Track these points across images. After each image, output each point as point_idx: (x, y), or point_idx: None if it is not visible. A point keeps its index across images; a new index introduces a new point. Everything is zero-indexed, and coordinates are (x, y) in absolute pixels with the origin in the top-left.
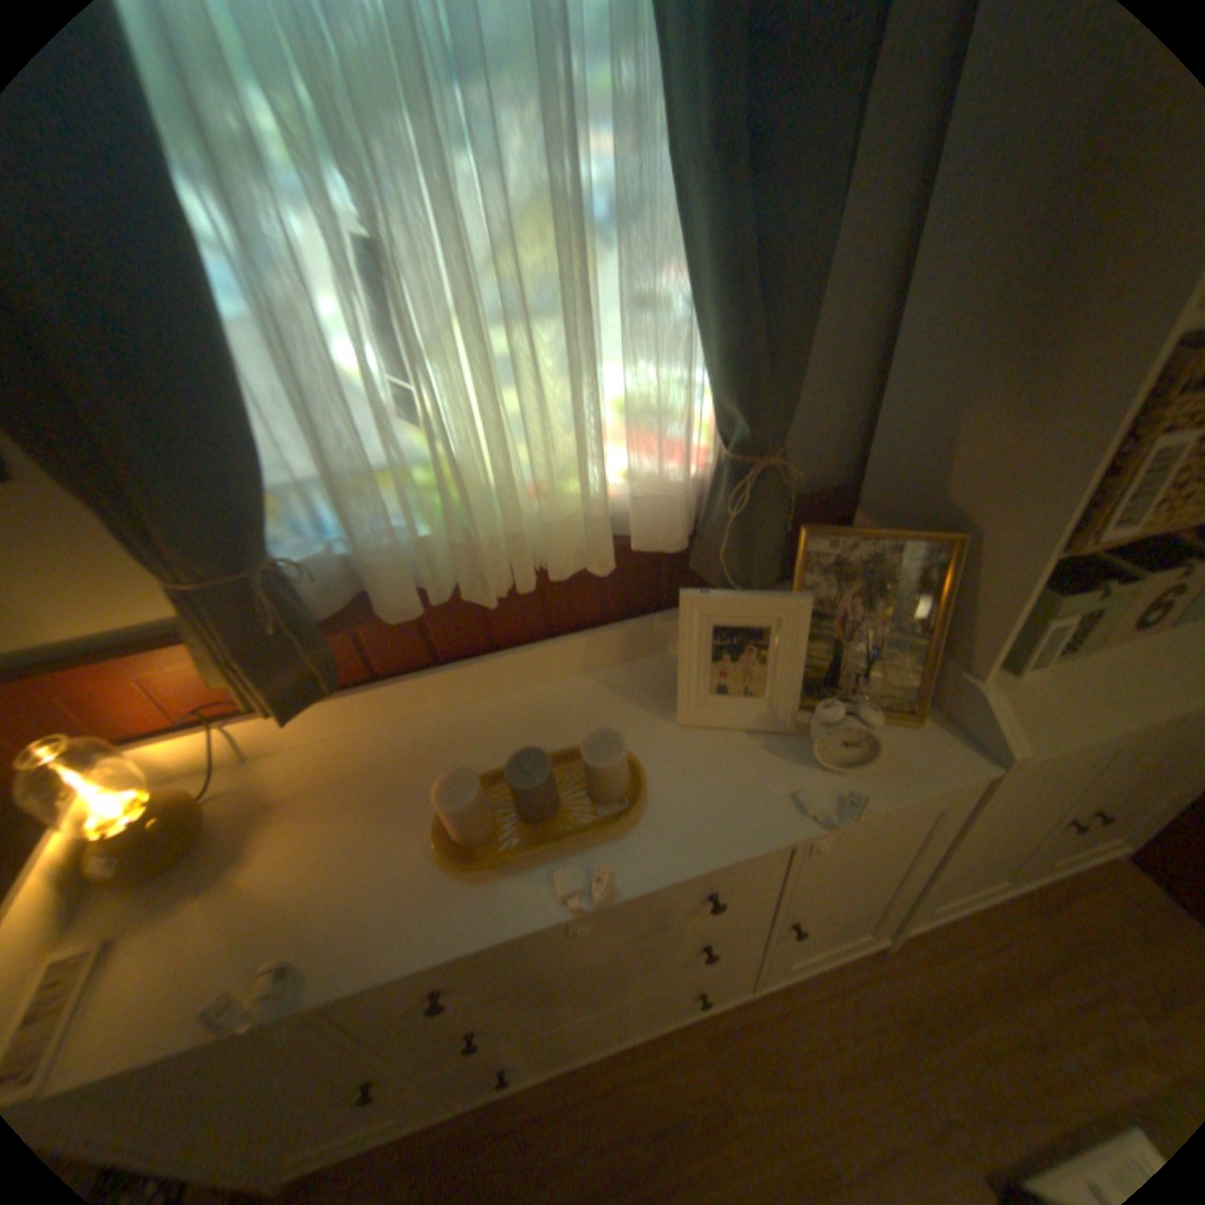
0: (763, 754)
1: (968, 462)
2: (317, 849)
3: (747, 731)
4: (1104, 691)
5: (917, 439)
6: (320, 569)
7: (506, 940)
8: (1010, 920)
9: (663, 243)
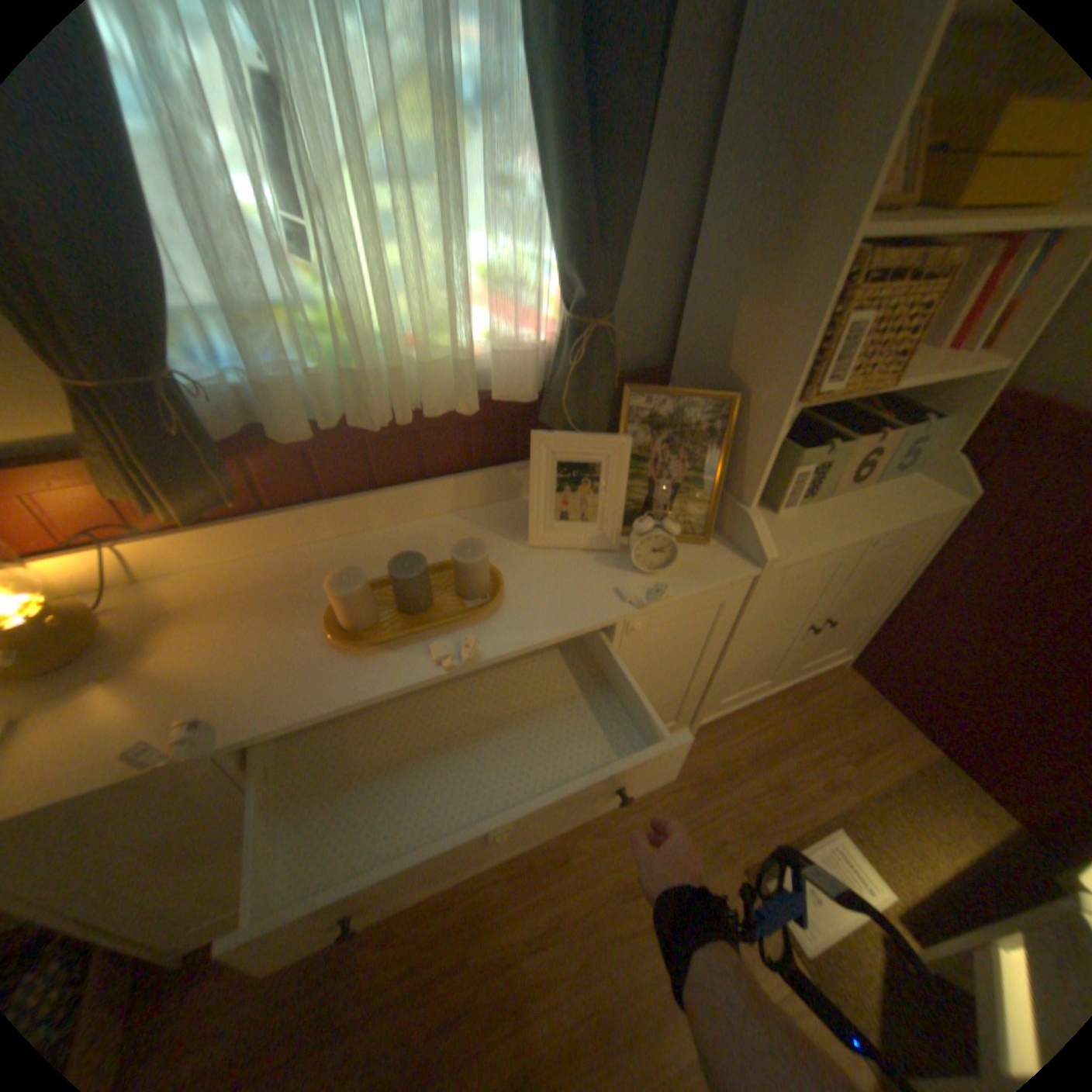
0: (593, 564)
1: (740, 341)
2: (219, 641)
3: (582, 550)
4: (828, 522)
5: (708, 326)
6: (220, 389)
7: (392, 692)
8: (771, 711)
9: (518, 133)
